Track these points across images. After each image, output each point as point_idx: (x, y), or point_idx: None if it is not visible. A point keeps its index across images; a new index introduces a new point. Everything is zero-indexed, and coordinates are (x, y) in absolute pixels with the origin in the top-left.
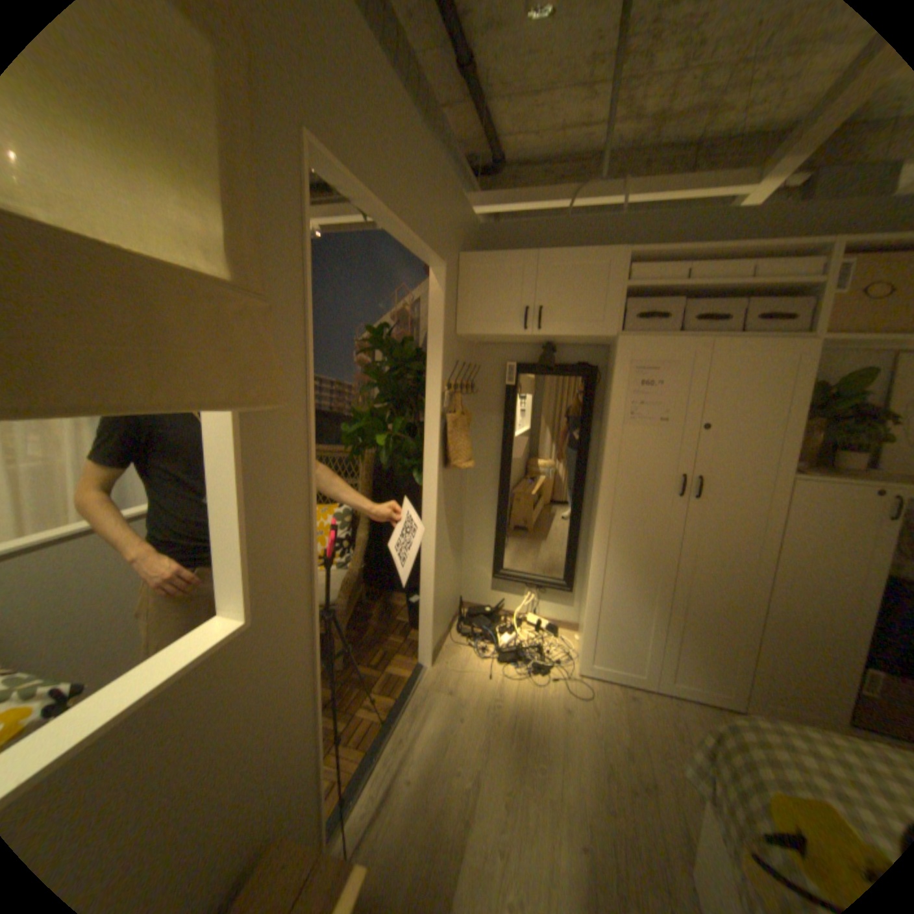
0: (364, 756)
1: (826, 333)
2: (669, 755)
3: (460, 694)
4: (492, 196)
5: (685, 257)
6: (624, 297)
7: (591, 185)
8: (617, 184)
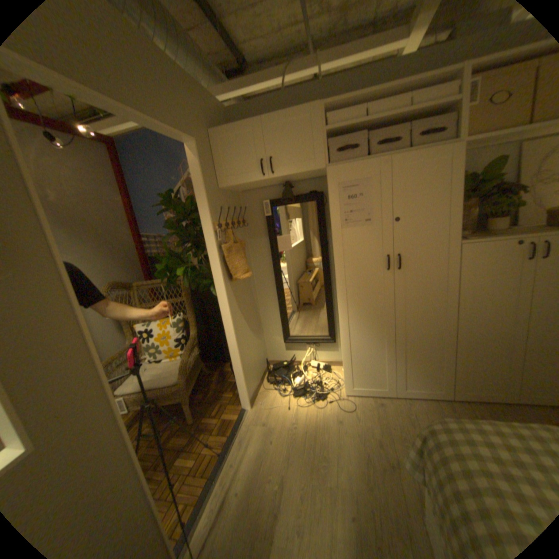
0: (207, 481)
1: (467, 136)
2: (406, 439)
3: (270, 423)
4: (229, 84)
5: (363, 100)
6: (326, 138)
7: (294, 62)
8: (311, 58)
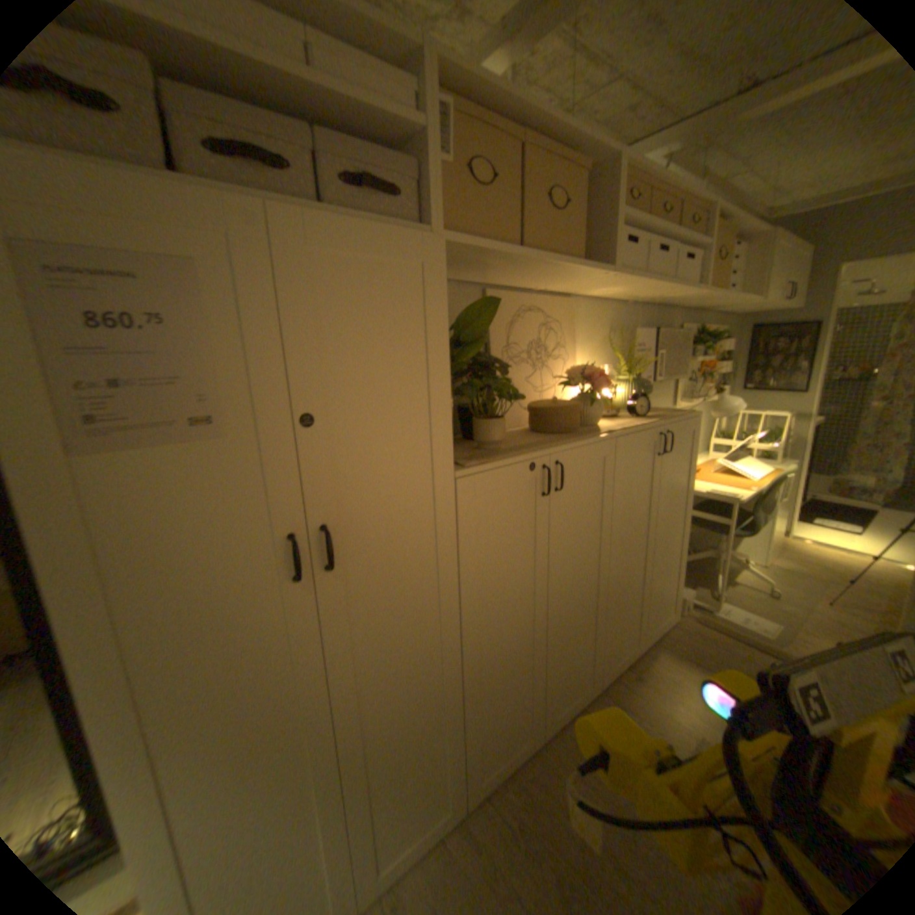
0: None
1: (443, 227)
2: None
3: None
4: None
5: None
6: None
7: None
8: None
